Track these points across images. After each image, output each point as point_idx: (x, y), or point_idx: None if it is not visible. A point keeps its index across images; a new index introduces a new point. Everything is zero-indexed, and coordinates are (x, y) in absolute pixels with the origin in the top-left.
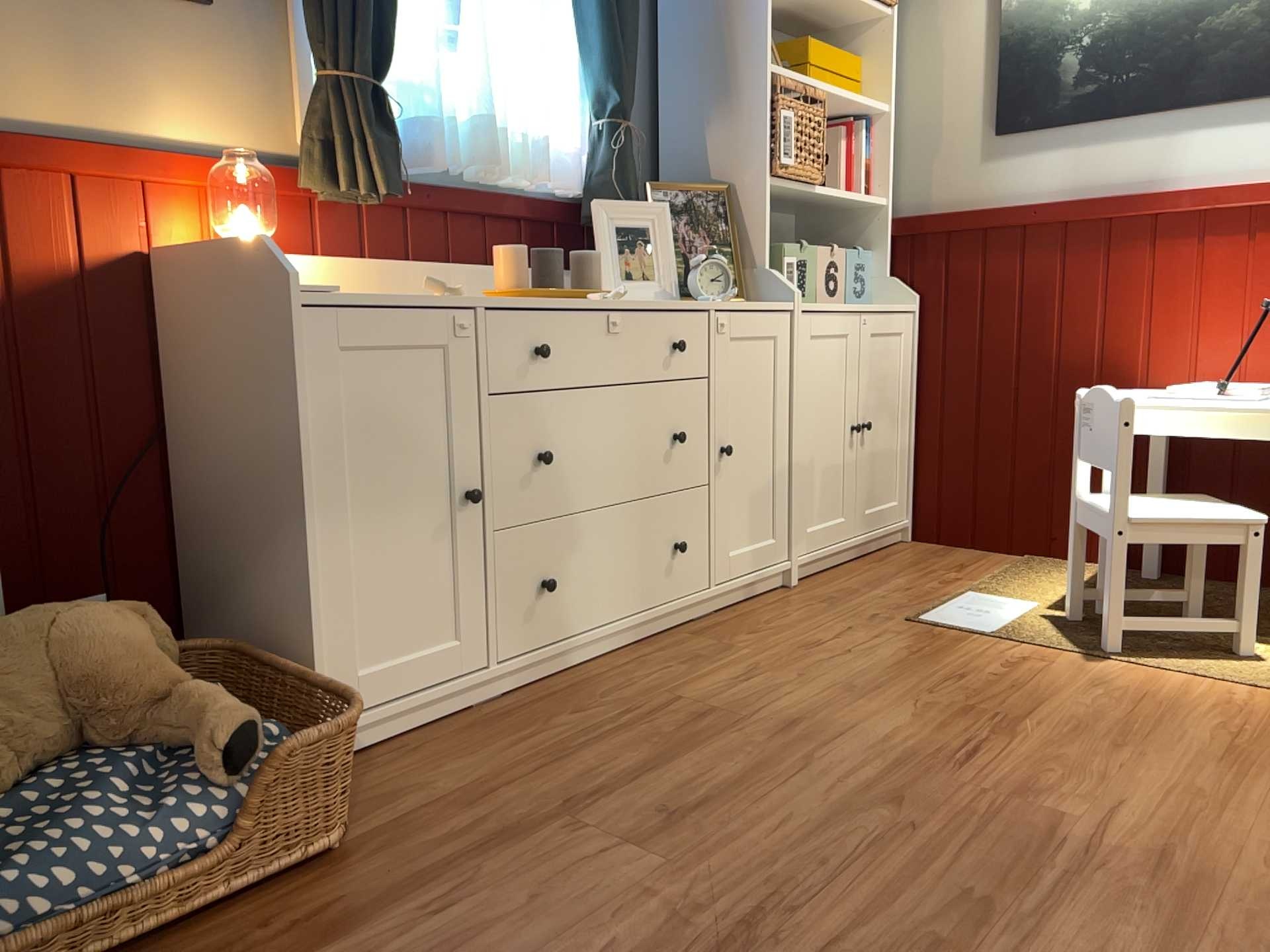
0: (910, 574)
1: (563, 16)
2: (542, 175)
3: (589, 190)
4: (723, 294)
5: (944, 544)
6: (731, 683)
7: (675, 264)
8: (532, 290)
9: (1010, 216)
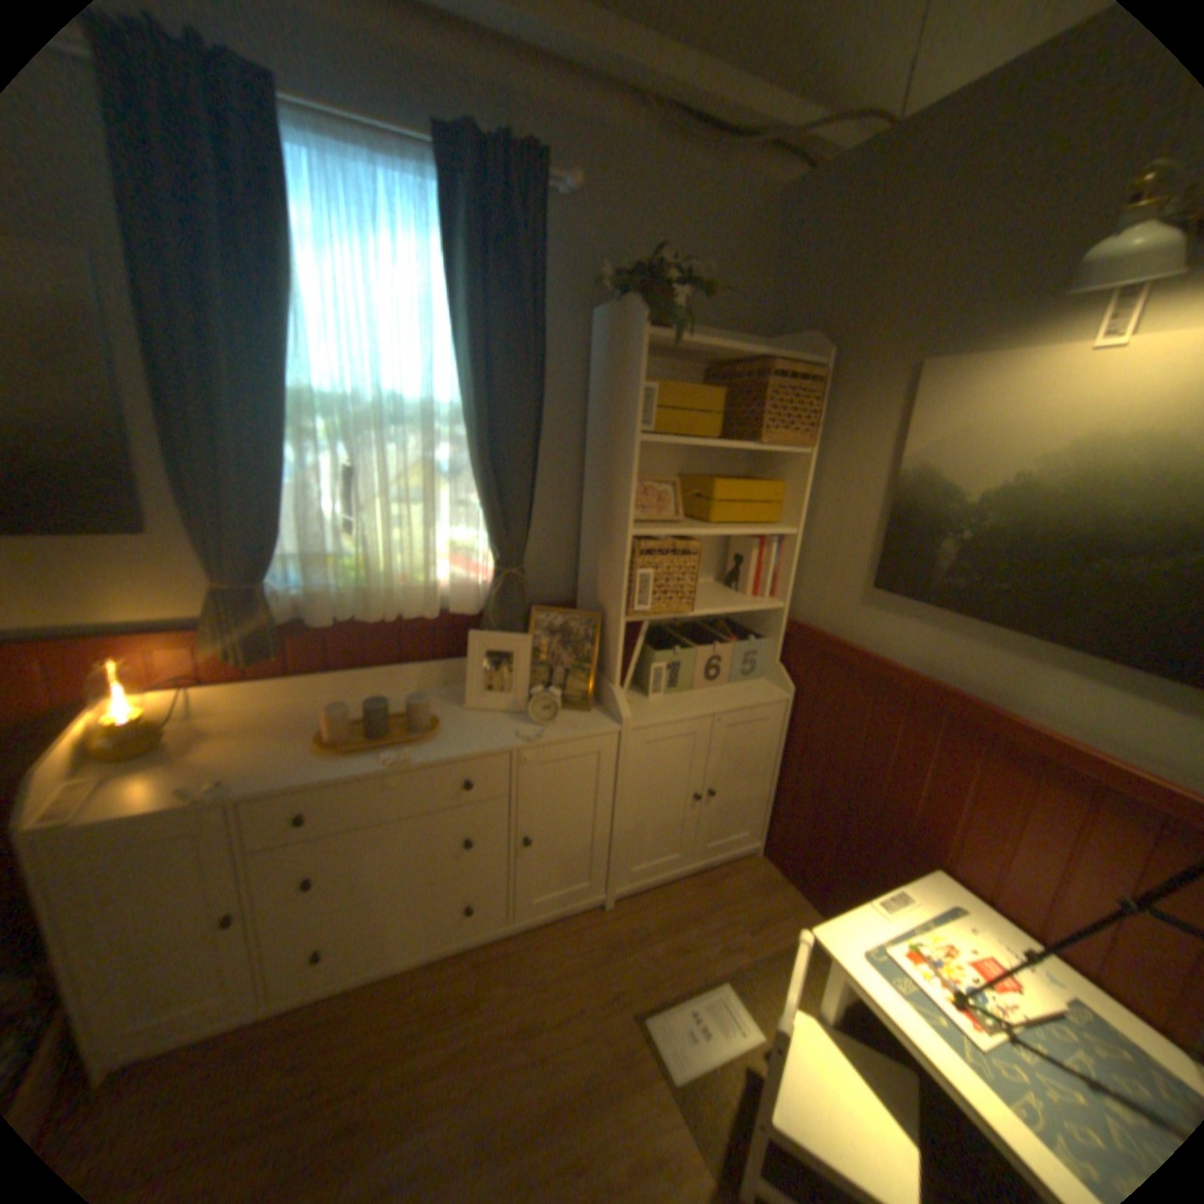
0: (711, 925)
1: (466, 489)
2: (426, 616)
3: (485, 612)
4: (550, 723)
5: (782, 878)
6: (416, 1081)
7: (526, 687)
8: (329, 755)
9: (870, 666)
